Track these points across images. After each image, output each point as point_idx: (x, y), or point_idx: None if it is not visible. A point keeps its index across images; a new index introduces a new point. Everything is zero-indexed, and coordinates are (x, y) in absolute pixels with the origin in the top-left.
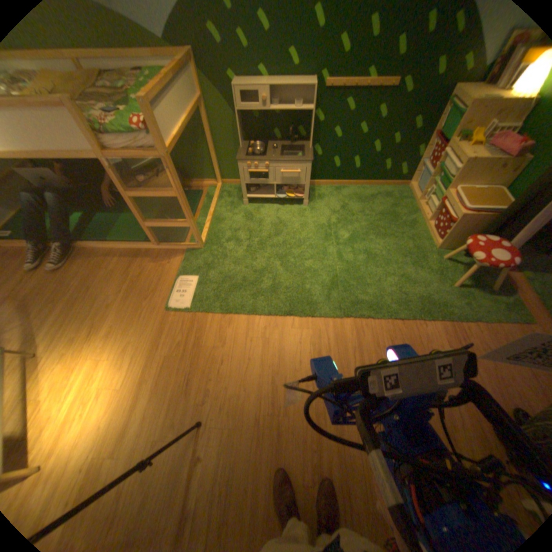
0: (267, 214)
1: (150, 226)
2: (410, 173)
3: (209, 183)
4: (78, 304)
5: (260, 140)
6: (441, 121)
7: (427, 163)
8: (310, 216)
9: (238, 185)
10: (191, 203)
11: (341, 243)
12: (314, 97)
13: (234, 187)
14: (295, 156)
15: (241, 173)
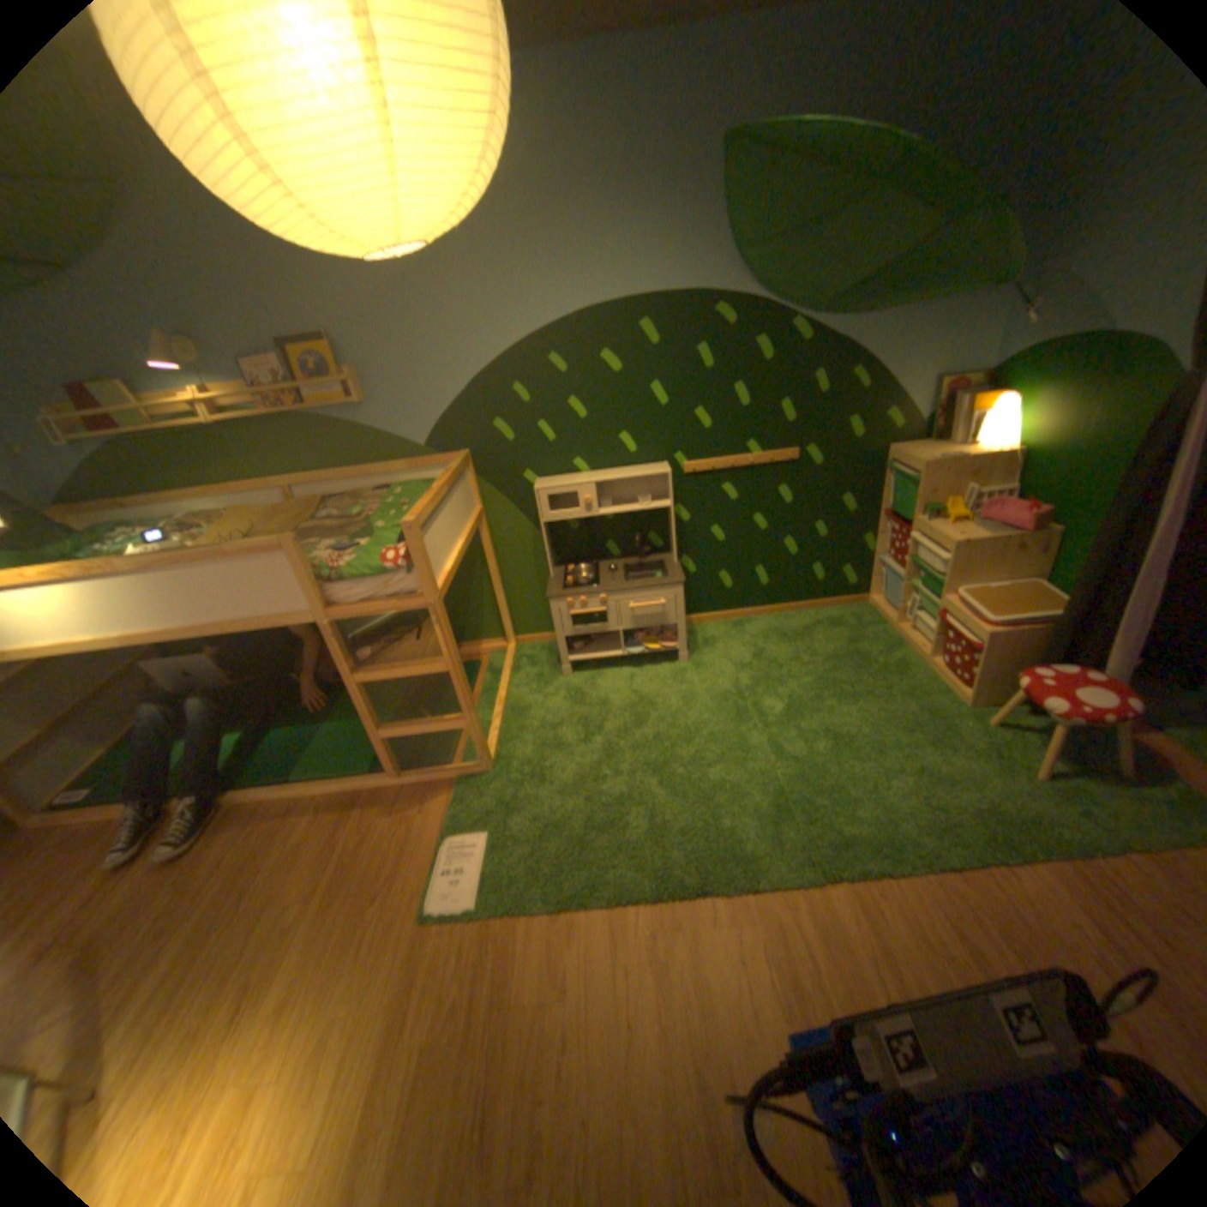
0: (612, 688)
1: (389, 736)
2: (863, 580)
3: (492, 646)
4: (217, 936)
5: (583, 562)
6: (885, 496)
7: (887, 560)
8: (696, 679)
9: (546, 643)
10: None
11: (773, 722)
12: (667, 489)
13: (540, 647)
14: (650, 579)
15: (556, 619)
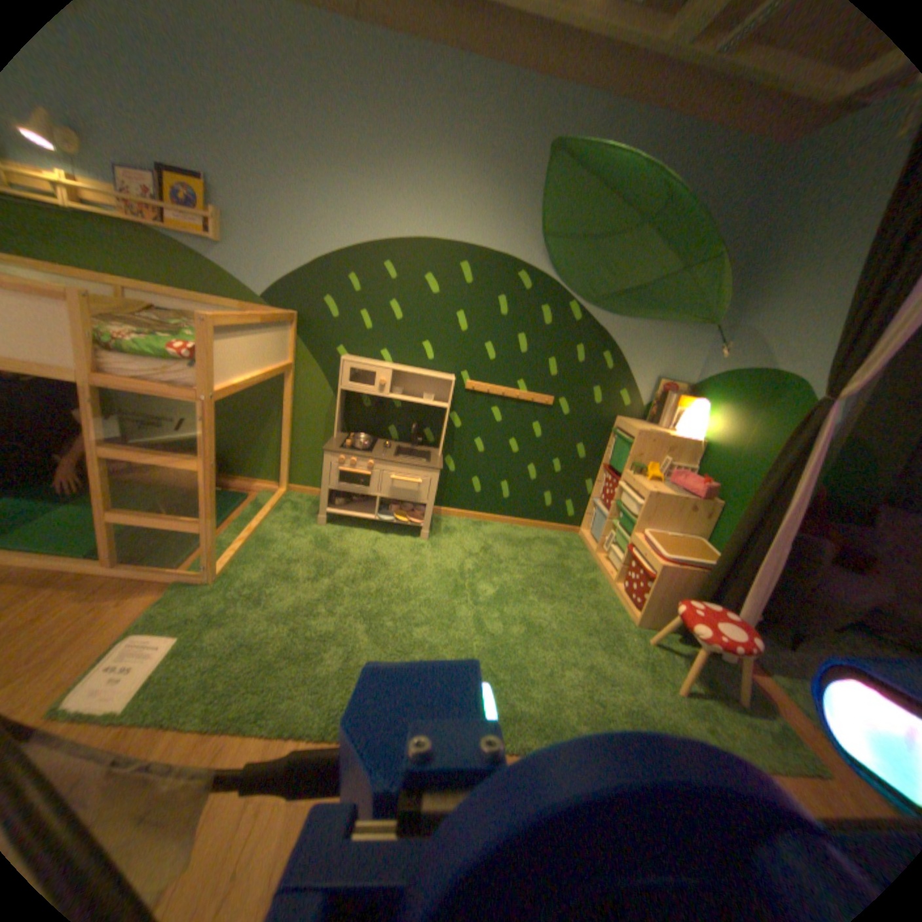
0: (356, 542)
1: (116, 521)
2: (577, 513)
3: (263, 485)
4: None
5: (364, 434)
6: (605, 451)
7: (597, 501)
8: (429, 553)
9: (313, 495)
10: (219, 507)
11: (481, 600)
12: (448, 393)
13: (306, 497)
14: (415, 461)
15: (324, 469)
